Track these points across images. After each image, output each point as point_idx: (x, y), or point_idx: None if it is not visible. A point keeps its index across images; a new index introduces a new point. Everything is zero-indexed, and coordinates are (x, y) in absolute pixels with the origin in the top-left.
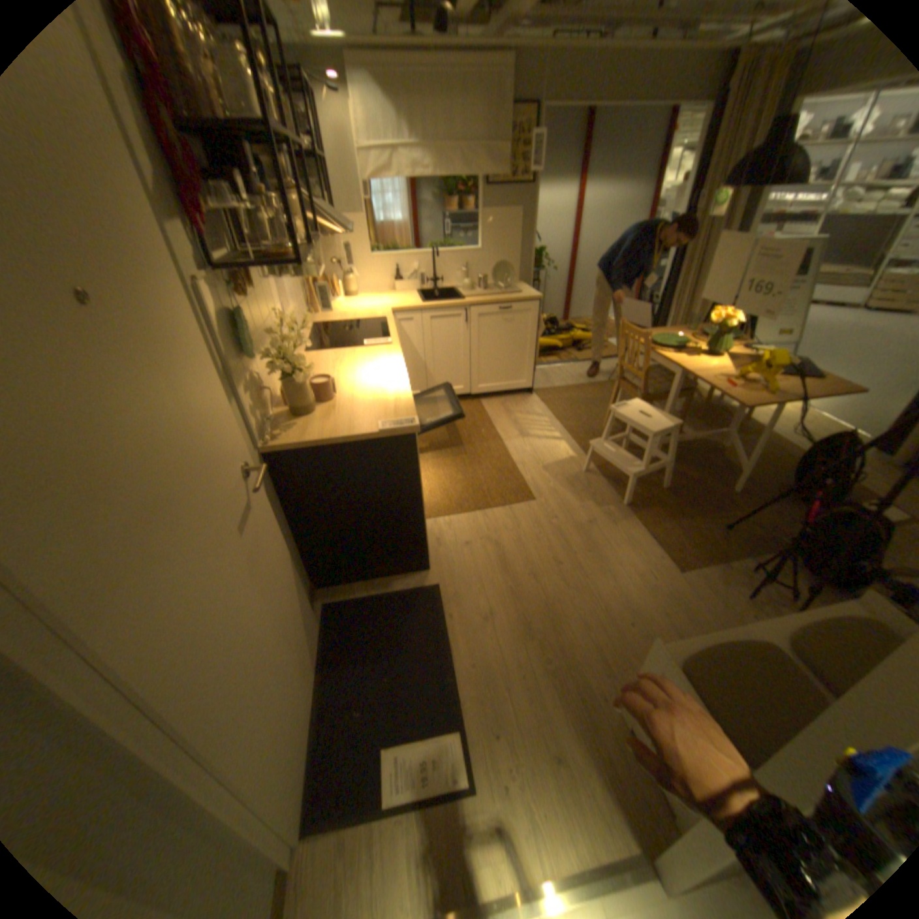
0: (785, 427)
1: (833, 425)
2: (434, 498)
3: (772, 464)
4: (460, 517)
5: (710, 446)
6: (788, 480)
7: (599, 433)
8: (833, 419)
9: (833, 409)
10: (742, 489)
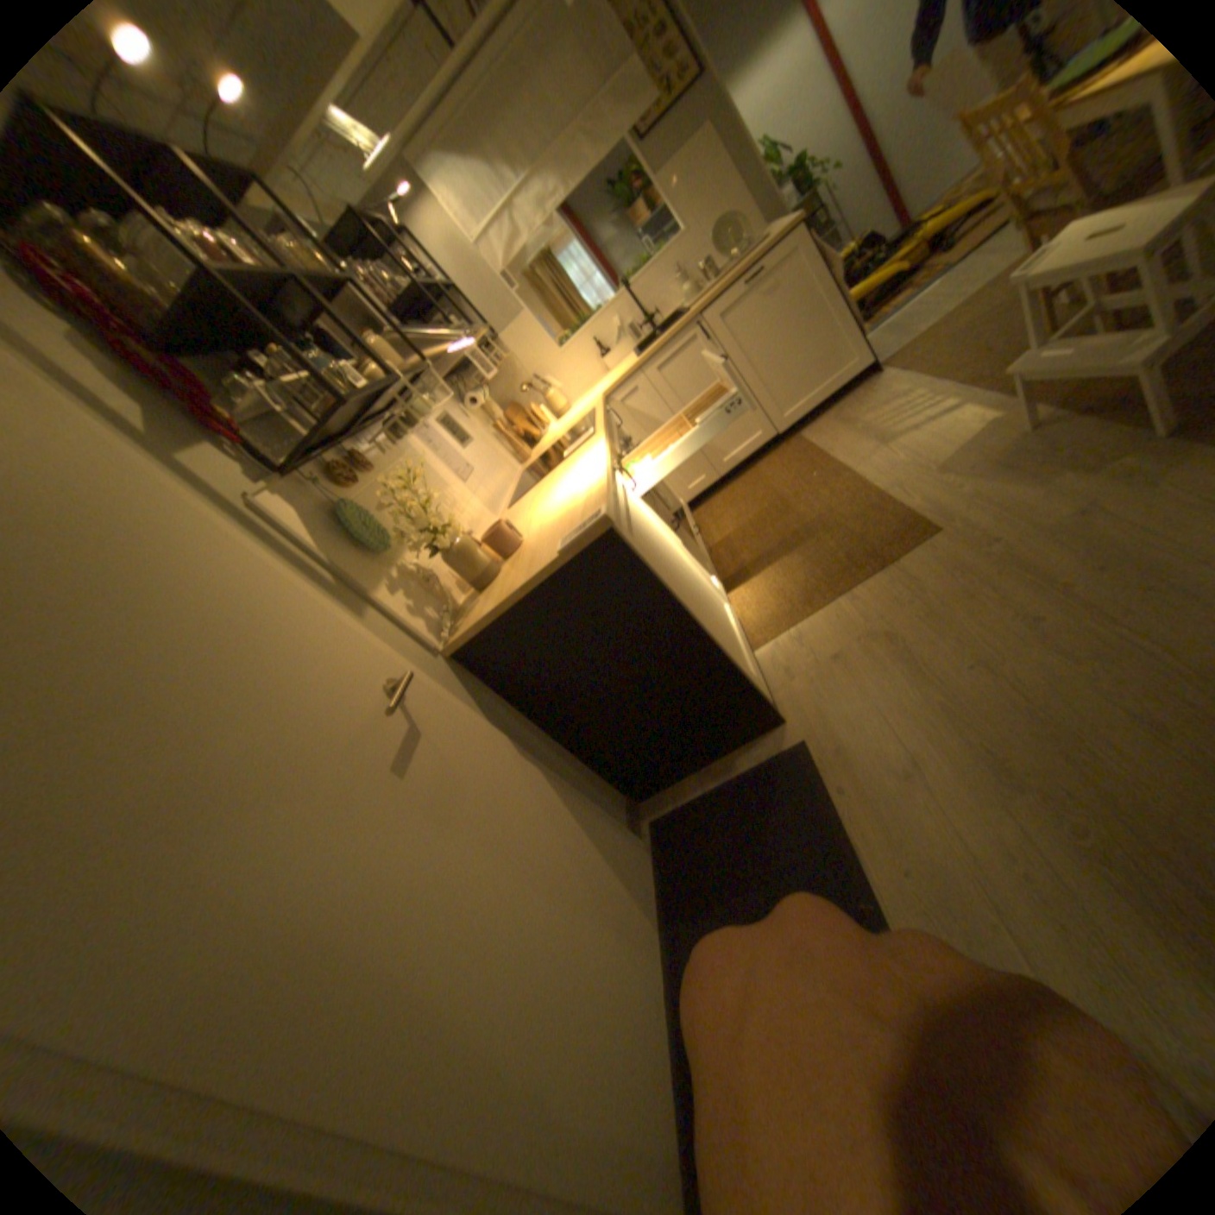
0: None
1: None
2: (767, 609)
3: None
4: (814, 619)
5: None
6: None
7: (1044, 345)
8: None
9: None
10: None
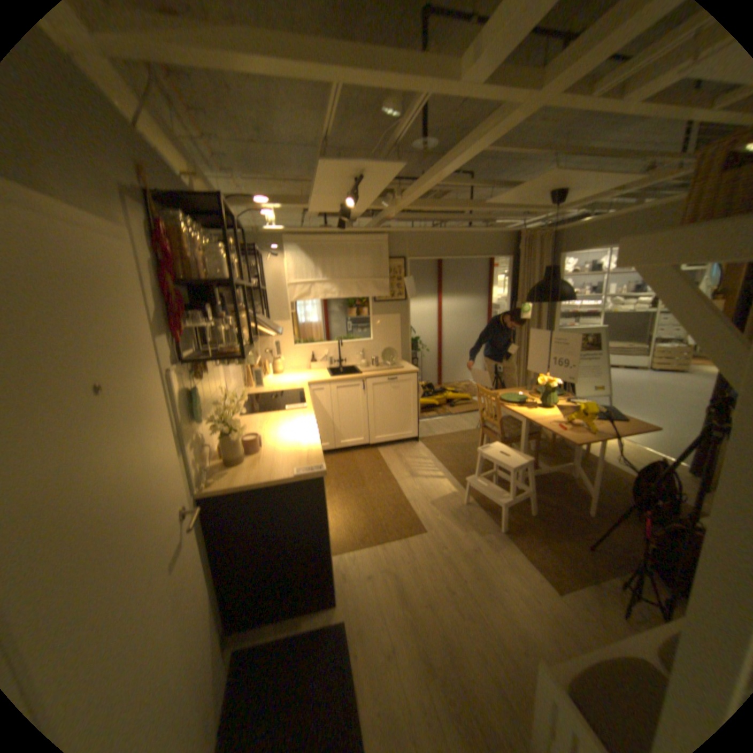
0: (617, 460)
1: (653, 456)
2: (340, 536)
3: (615, 491)
4: (363, 553)
5: (563, 478)
6: (631, 504)
7: (474, 471)
8: (652, 452)
9: (649, 444)
10: (596, 514)
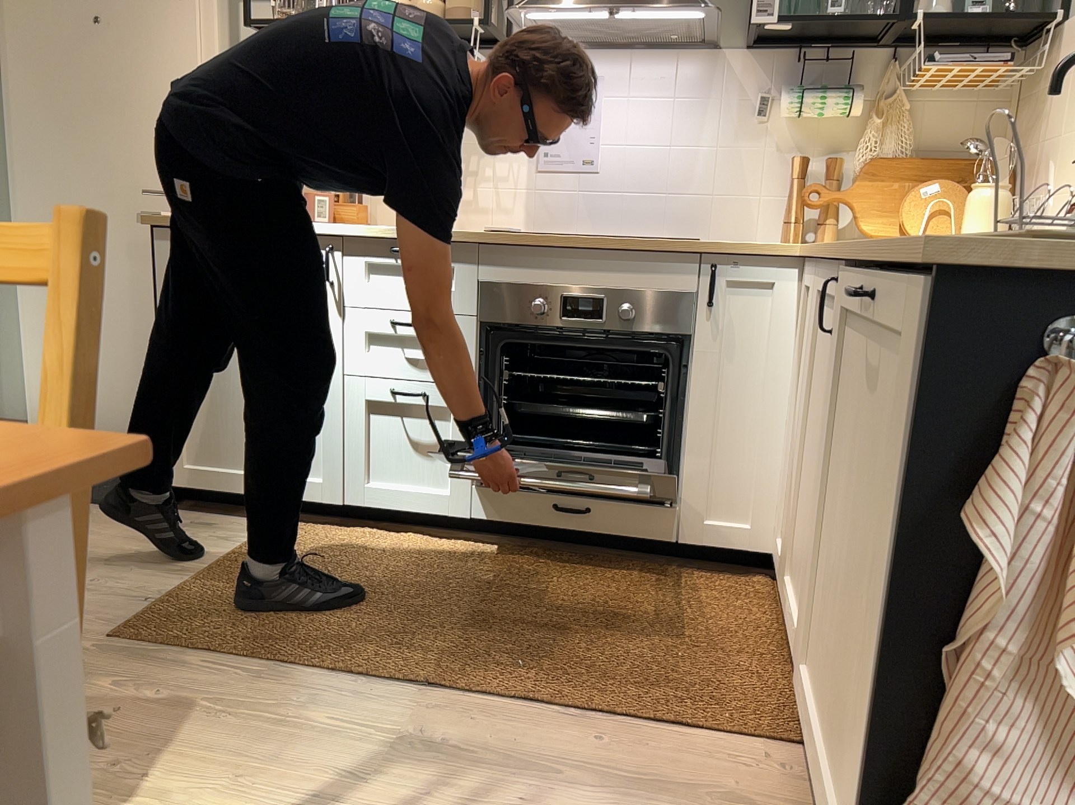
0: None
1: None
2: (310, 539)
3: None
4: (218, 546)
5: None
6: None
7: None
8: None
9: None
10: None
